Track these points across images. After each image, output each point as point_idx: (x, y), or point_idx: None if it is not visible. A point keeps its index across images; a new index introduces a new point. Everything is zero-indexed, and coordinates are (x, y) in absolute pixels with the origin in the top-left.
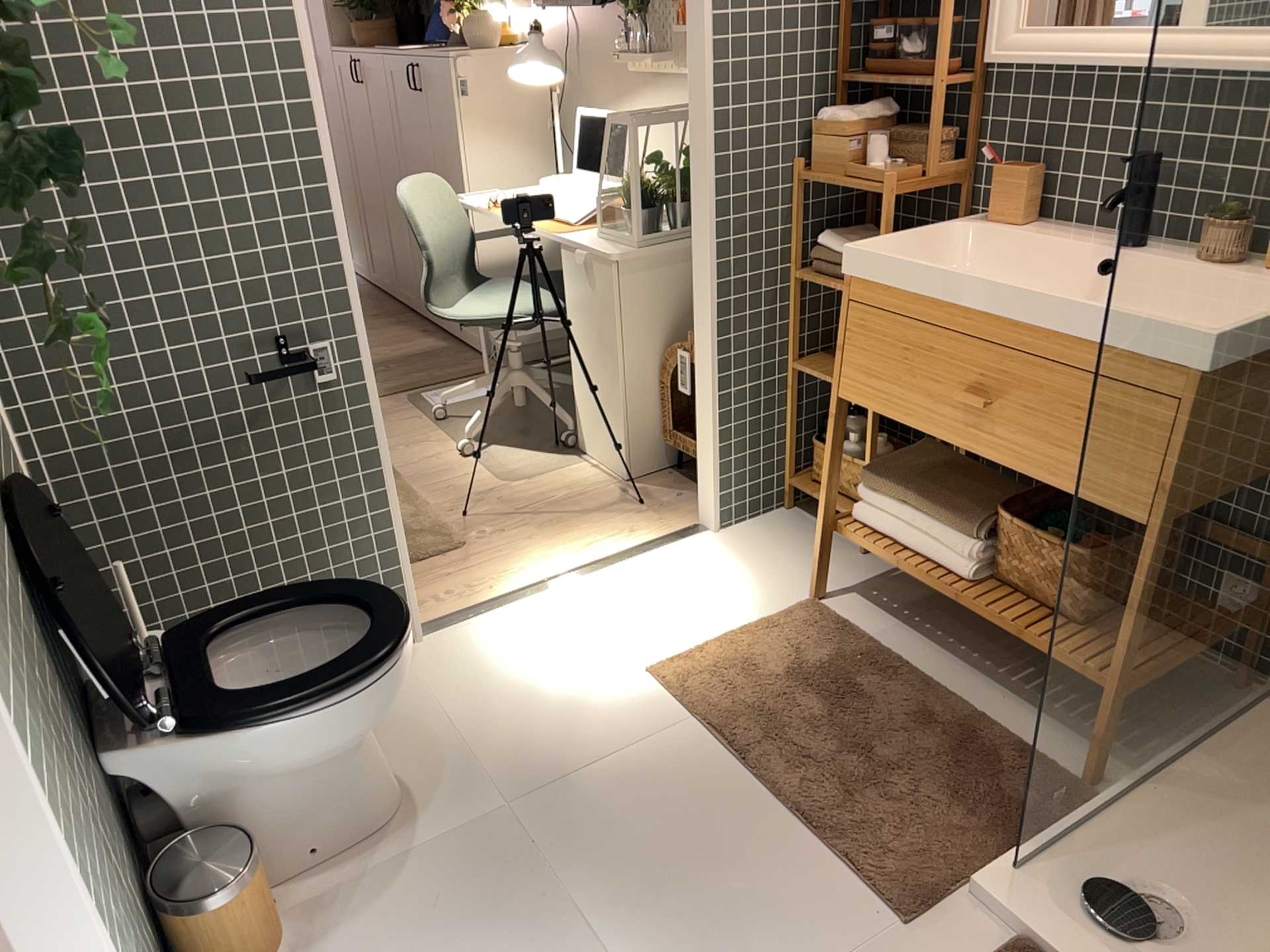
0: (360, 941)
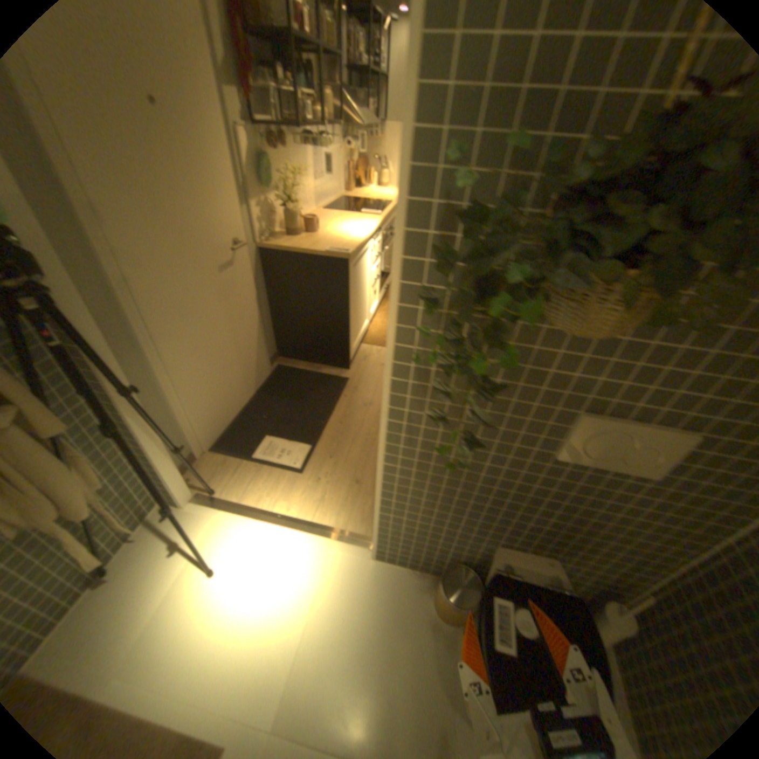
0: (421, 652)
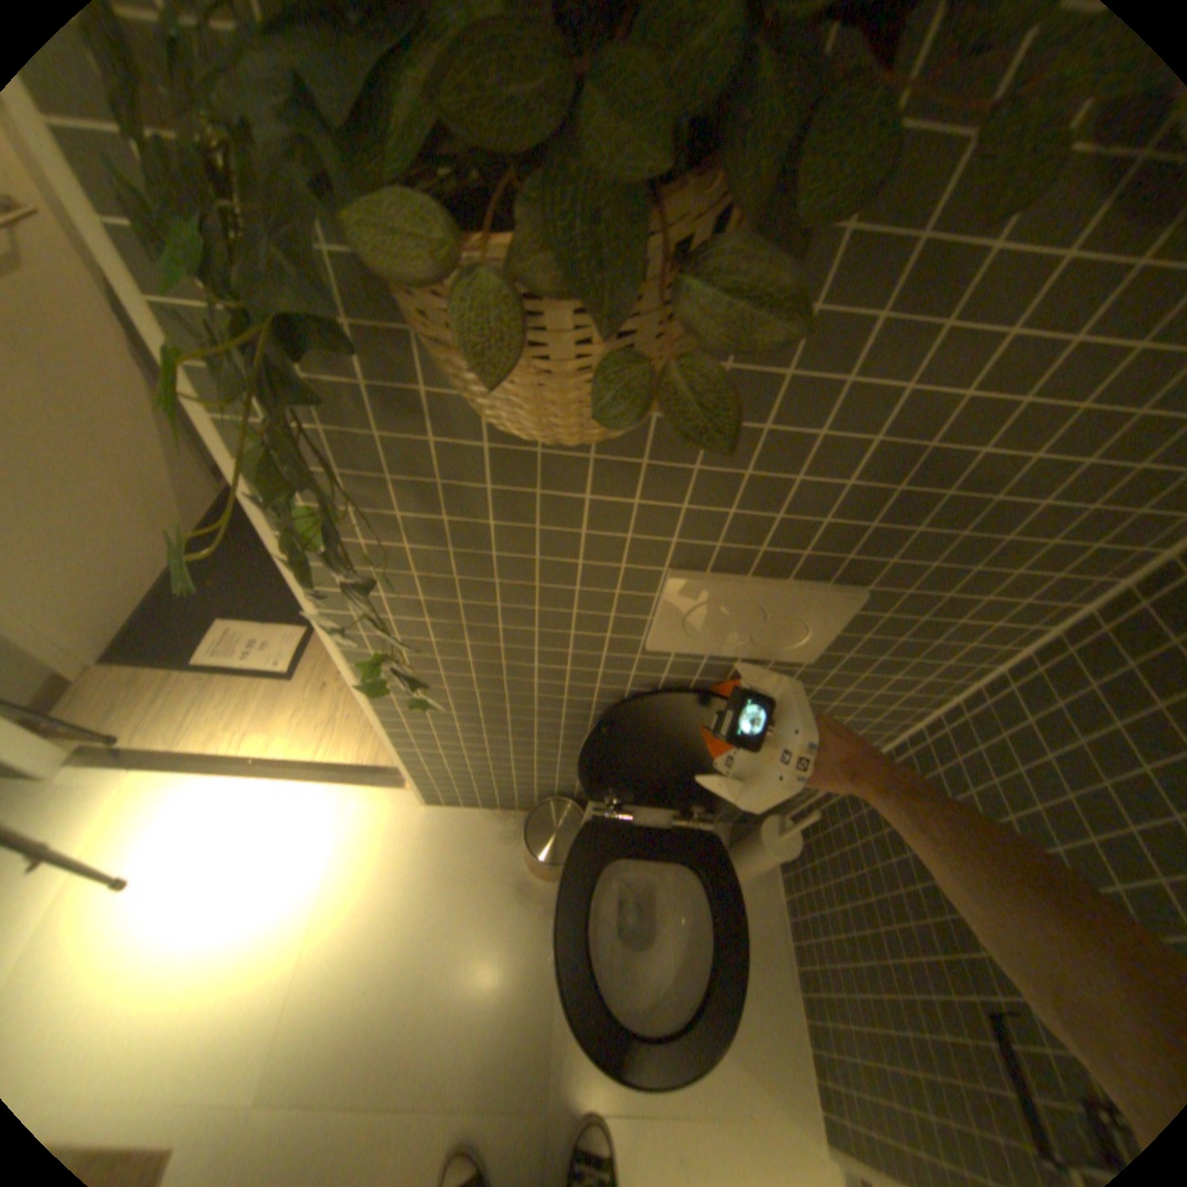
0: (504, 931)
